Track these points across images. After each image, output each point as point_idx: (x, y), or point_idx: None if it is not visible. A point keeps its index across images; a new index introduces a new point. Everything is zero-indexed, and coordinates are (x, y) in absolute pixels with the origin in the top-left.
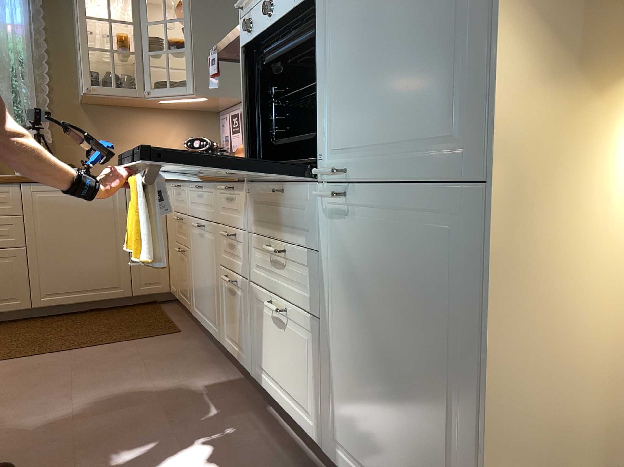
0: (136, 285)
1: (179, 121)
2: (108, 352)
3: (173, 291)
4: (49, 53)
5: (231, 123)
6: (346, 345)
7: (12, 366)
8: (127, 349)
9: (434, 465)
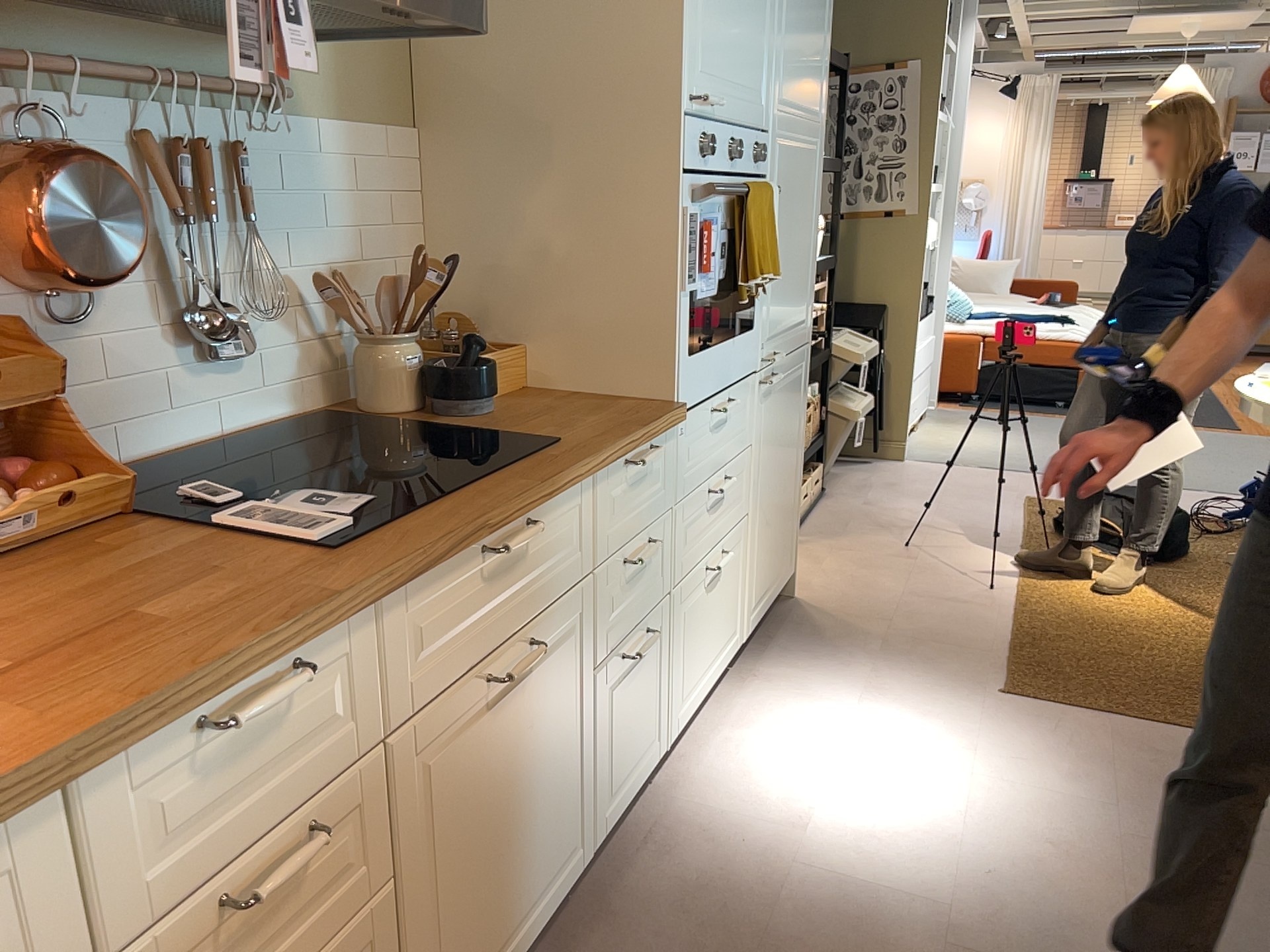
0: None
1: None
2: None
3: None
4: None
5: None
6: (763, 507)
7: None
8: None
9: (789, 520)
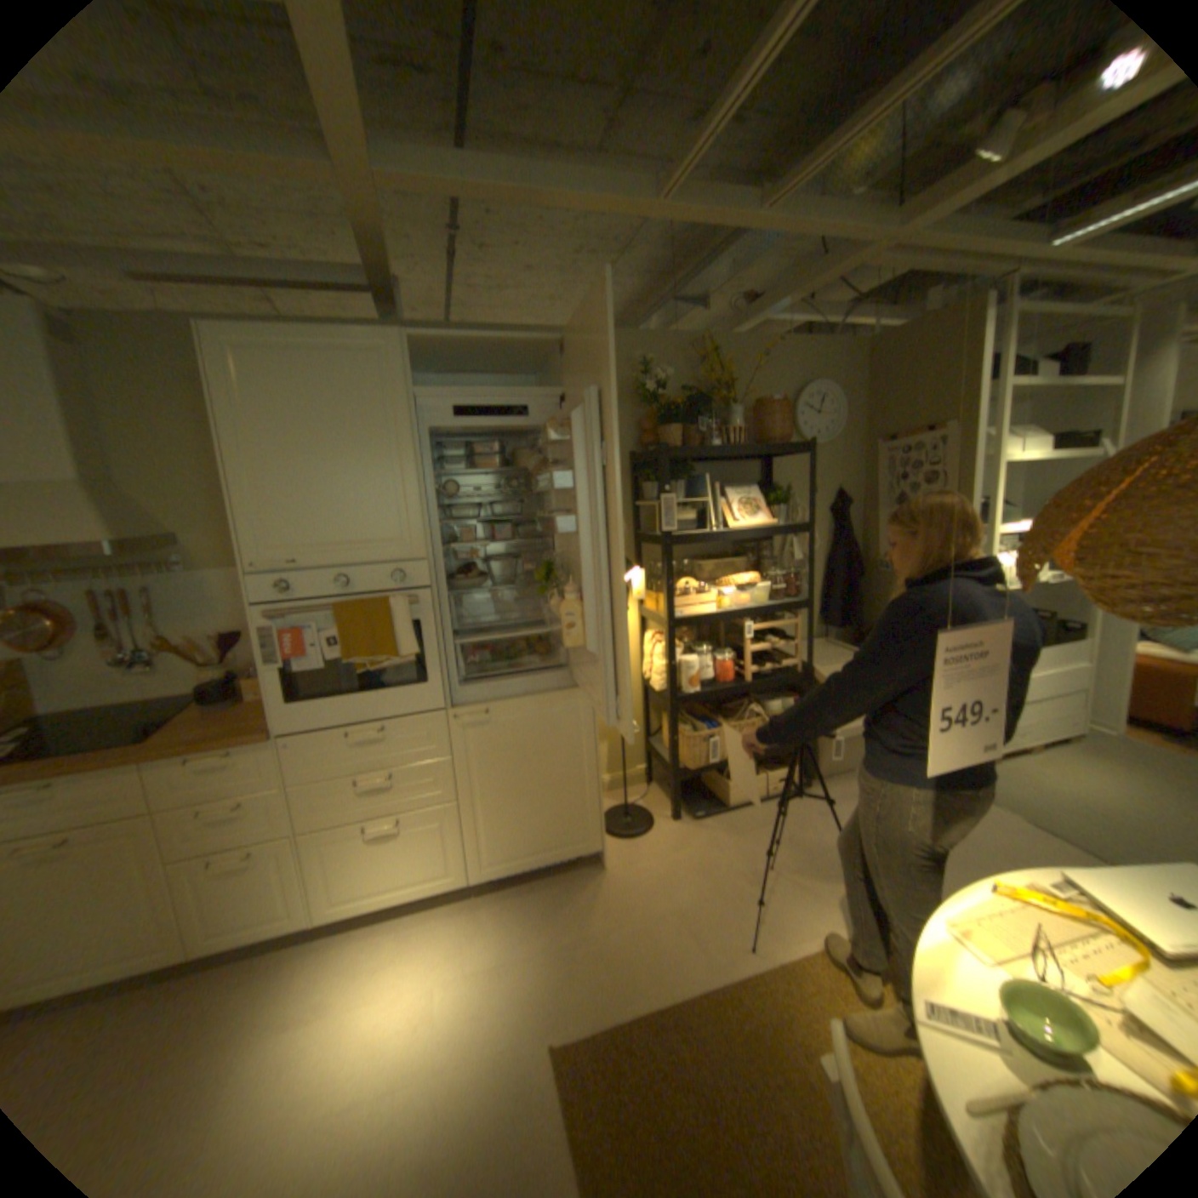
0: None
1: None
2: None
3: None
4: None
5: None
6: (488, 800)
7: None
8: None
9: (568, 813)
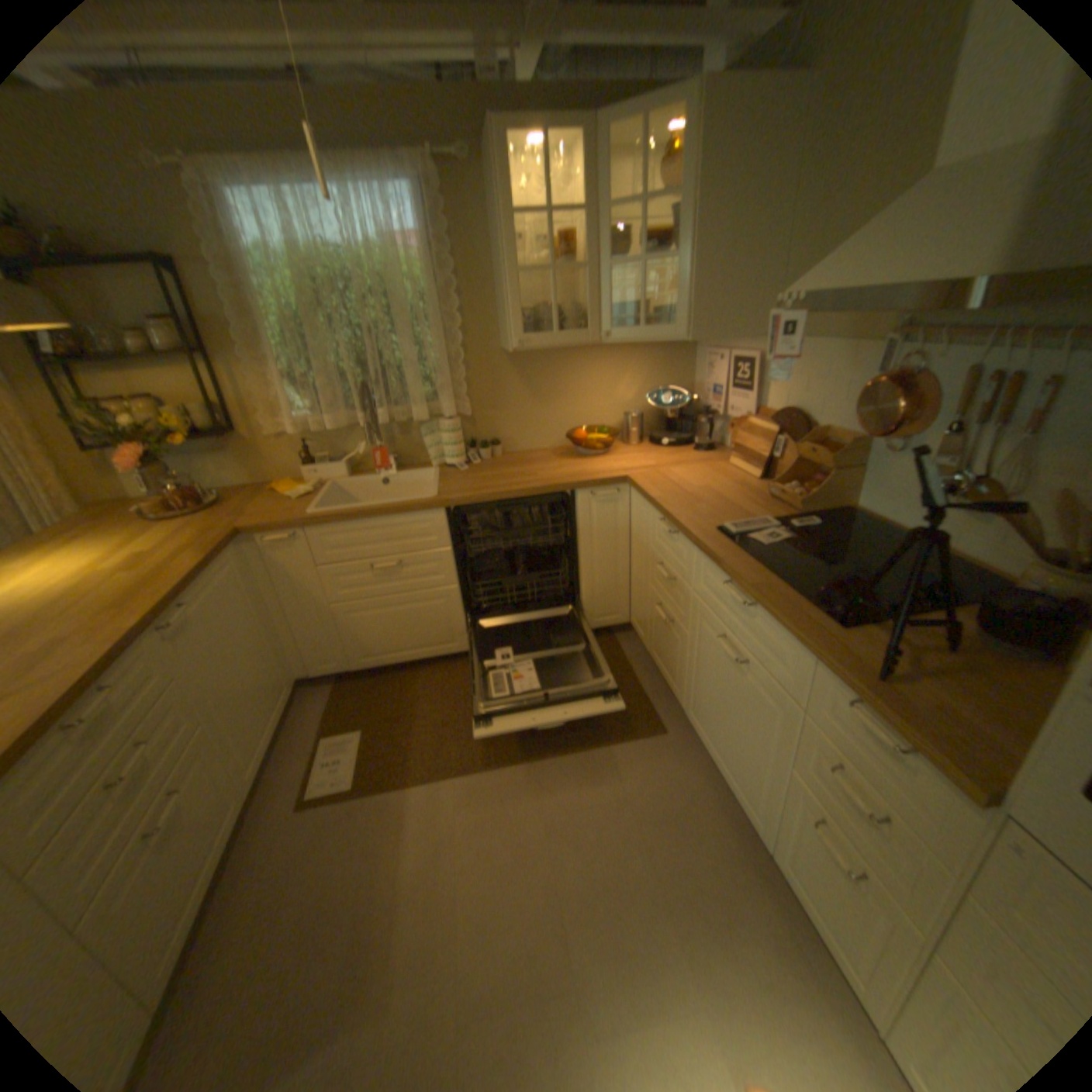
0: (588, 619)
1: (636, 358)
2: (581, 782)
3: (637, 632)
4: (455, 273)
5: (731, 371)
6: None
7: (468, 793)
8: (603, 775)
9: None
